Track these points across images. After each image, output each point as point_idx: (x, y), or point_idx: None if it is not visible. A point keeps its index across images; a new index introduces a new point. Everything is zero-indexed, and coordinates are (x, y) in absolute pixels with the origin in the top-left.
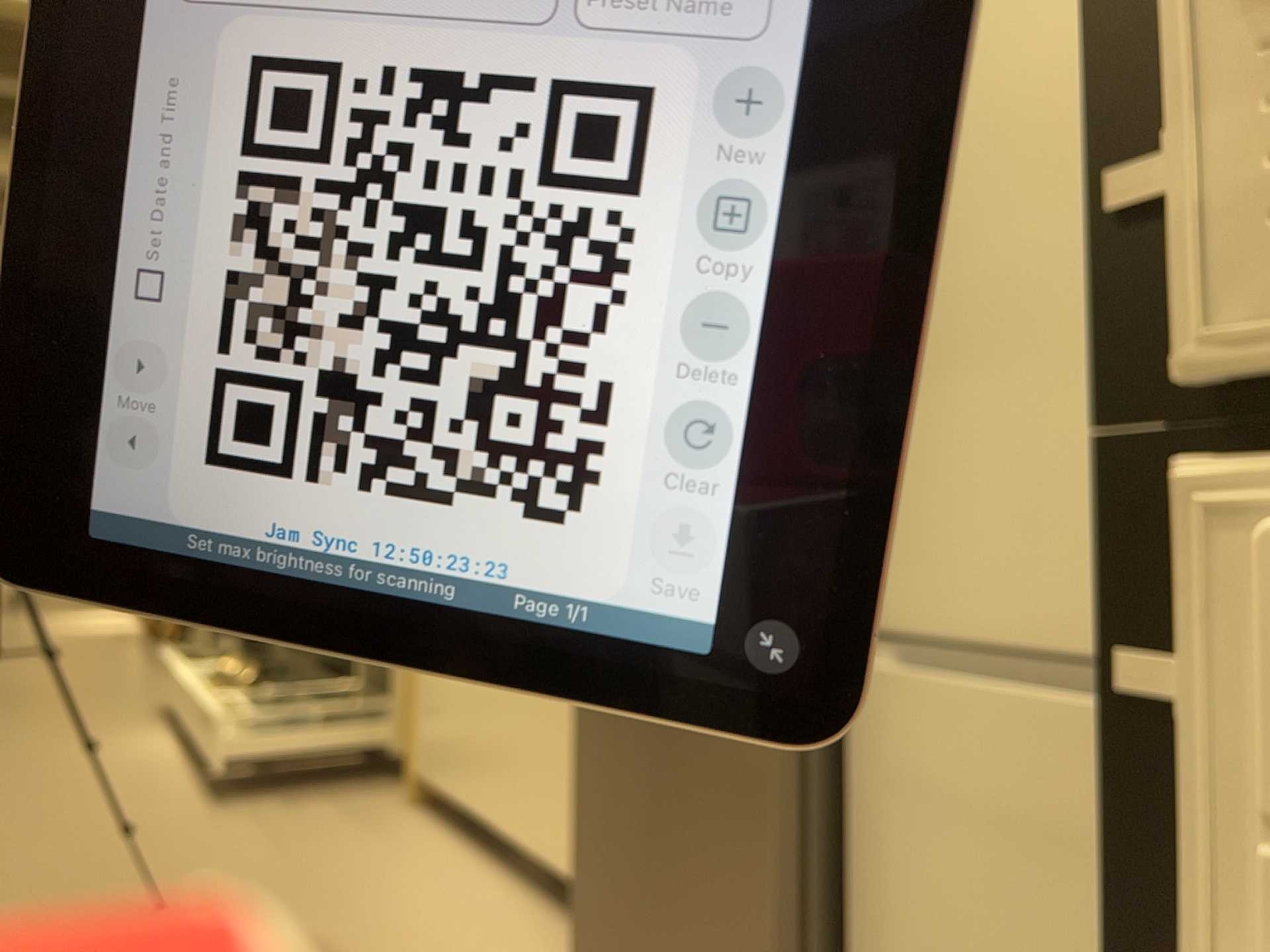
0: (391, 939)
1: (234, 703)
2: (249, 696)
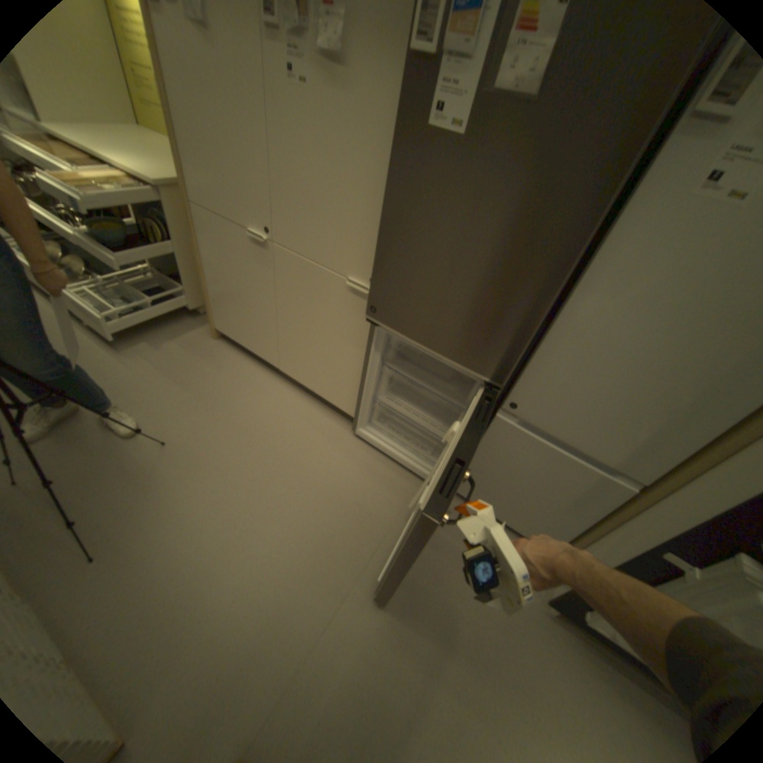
0: (270, 430)
1: (90, 293)
2: (94, 285)
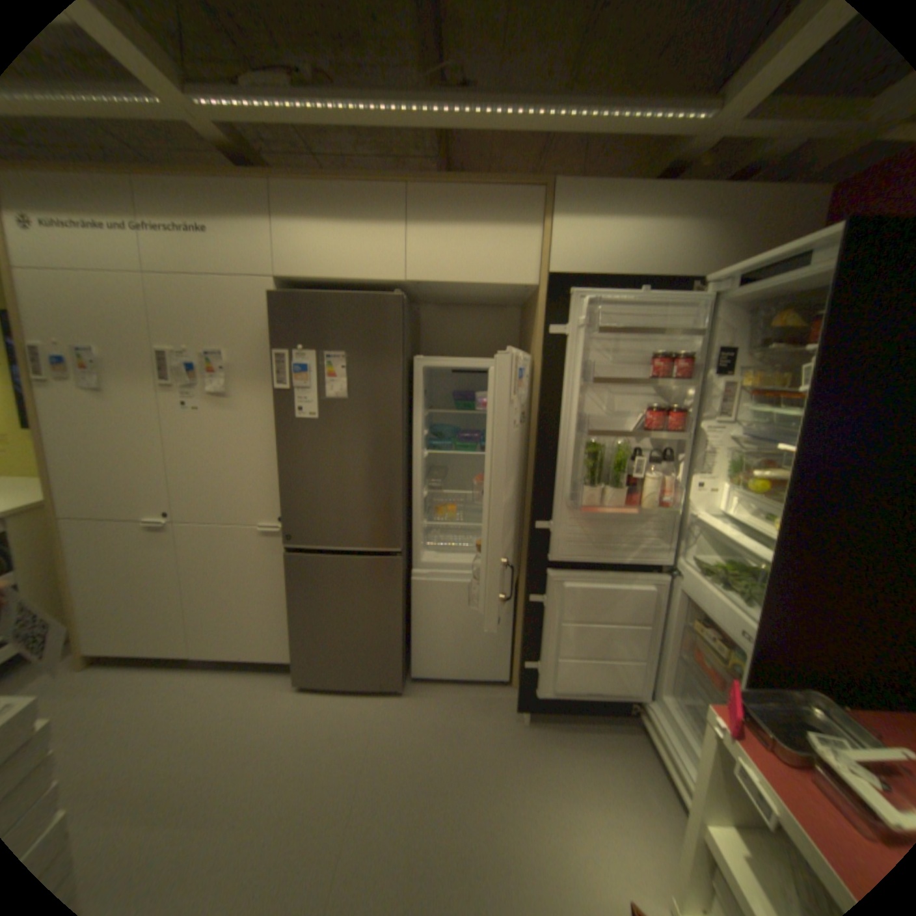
0: (196, 725)
1: None
2: None
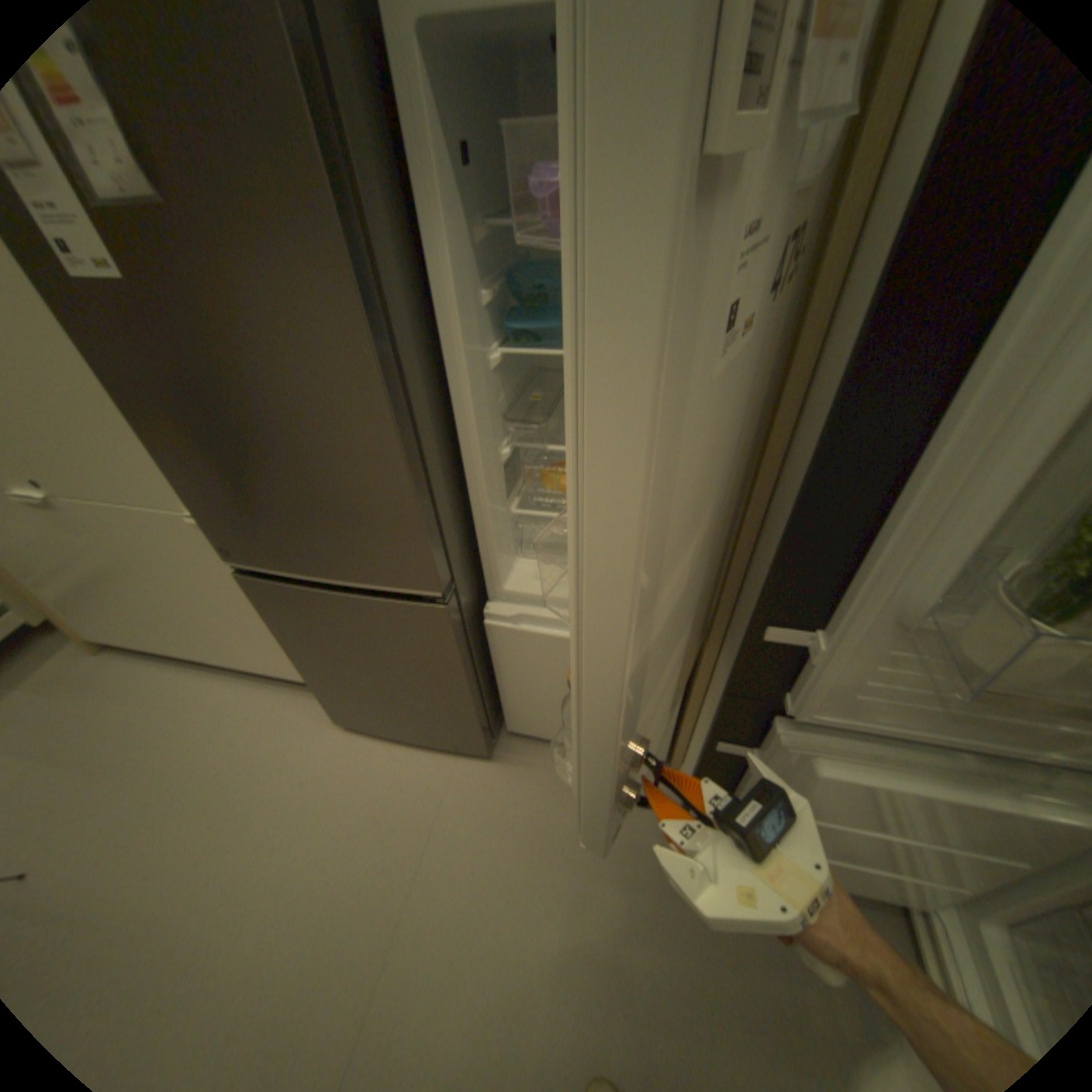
0: (210, 767)
1: None
2: None
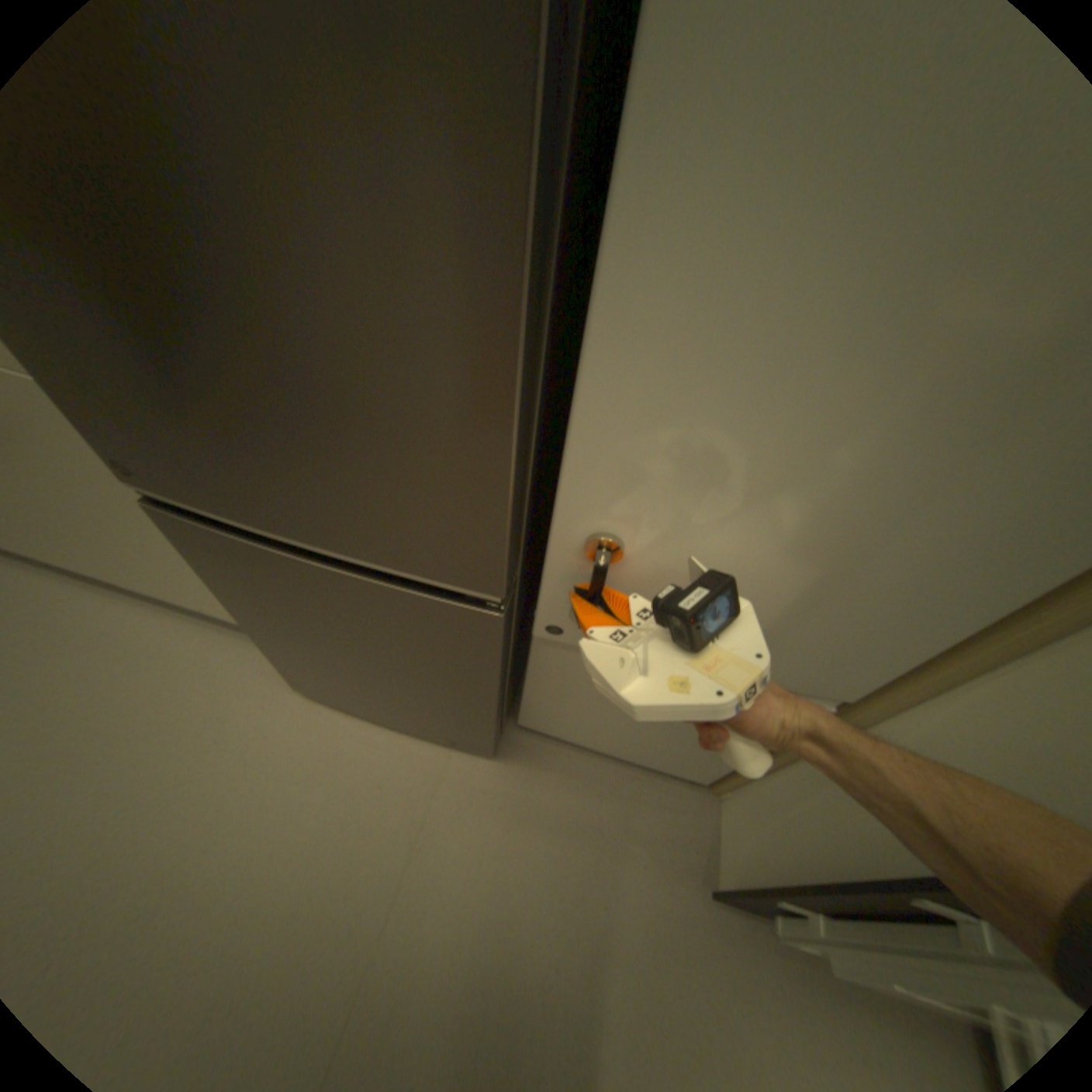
0: (123, 728)
1: None
2: None
